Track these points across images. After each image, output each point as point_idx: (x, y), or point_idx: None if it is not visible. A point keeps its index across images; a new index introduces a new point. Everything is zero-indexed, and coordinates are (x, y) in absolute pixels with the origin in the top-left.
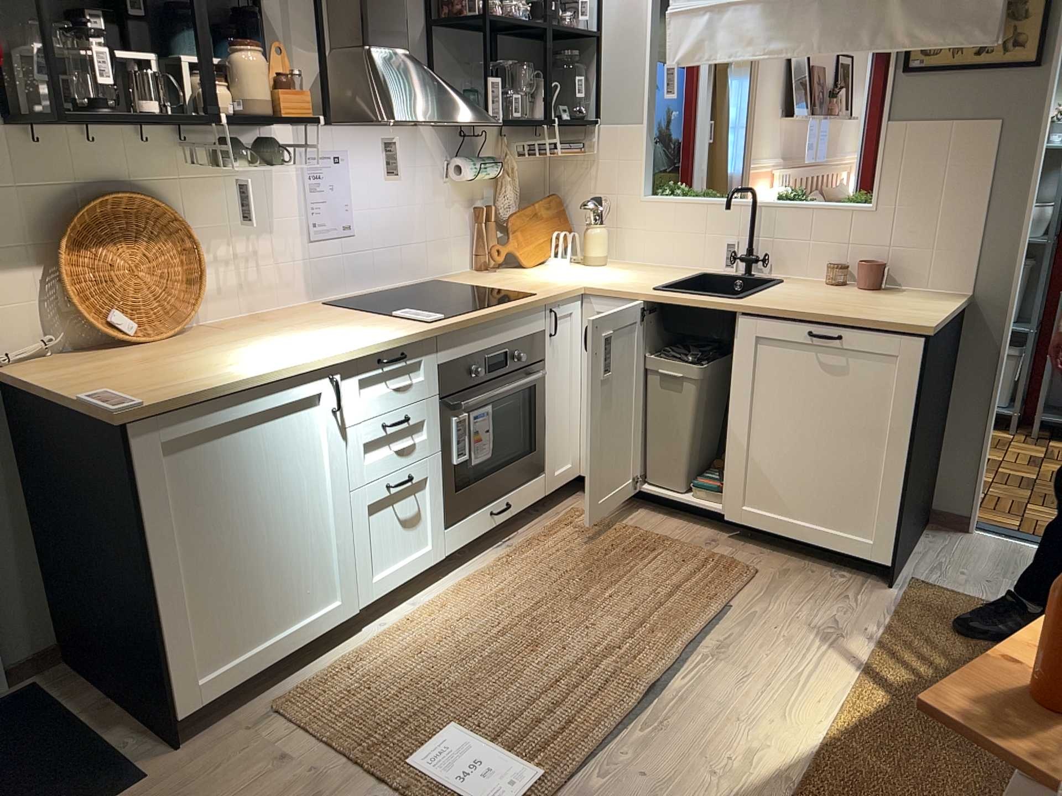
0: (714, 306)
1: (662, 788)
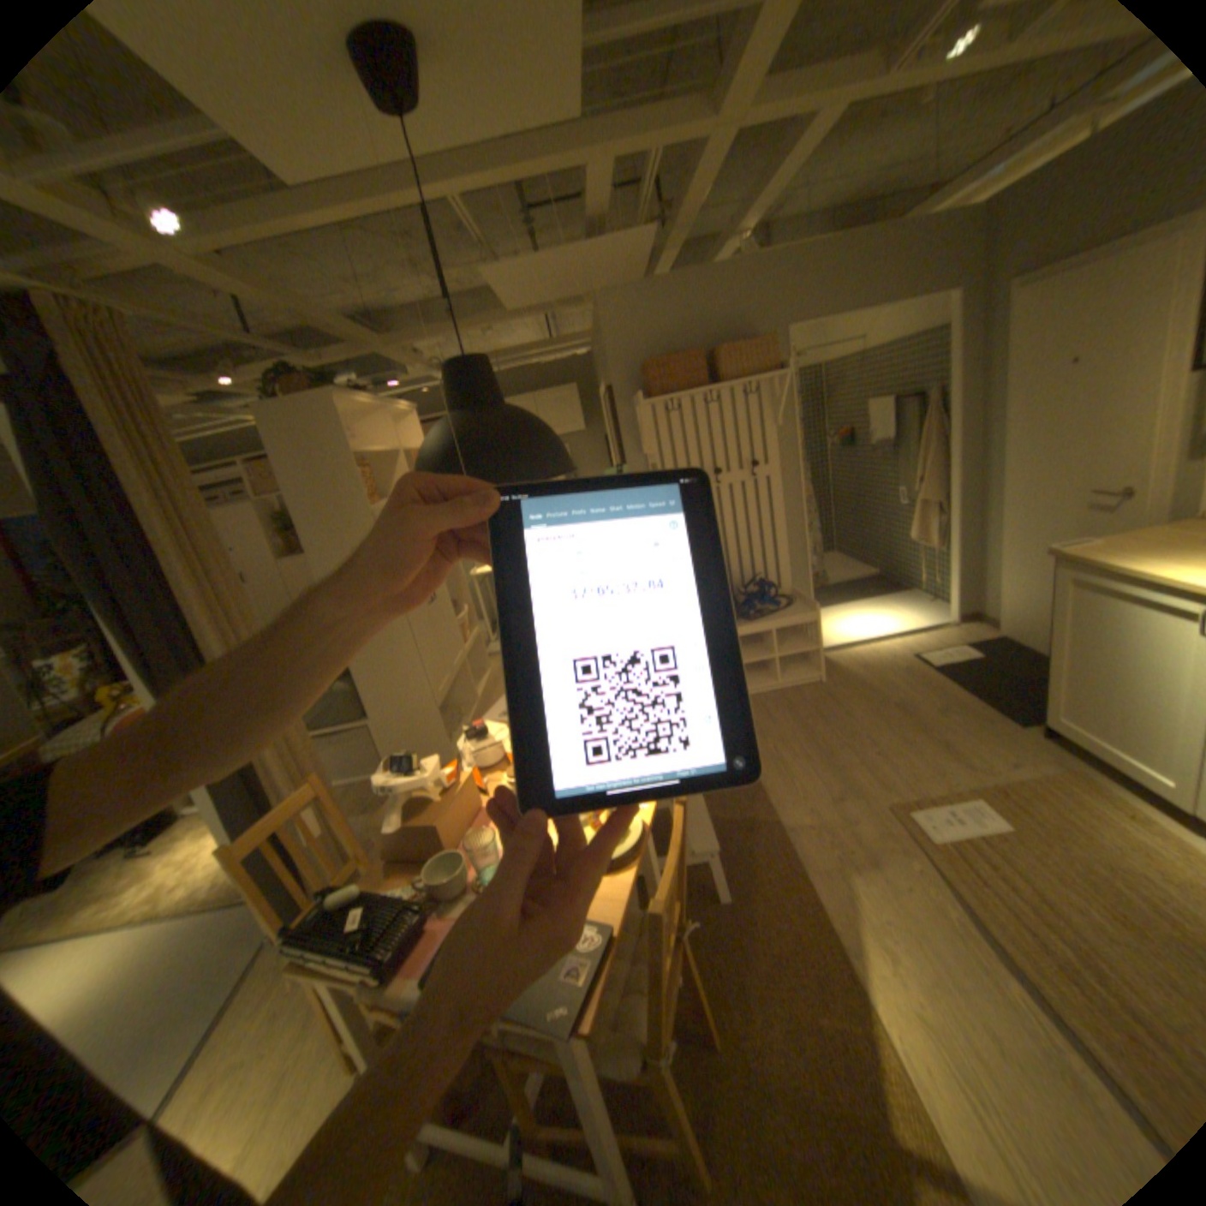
0: None
1: (895, 891)
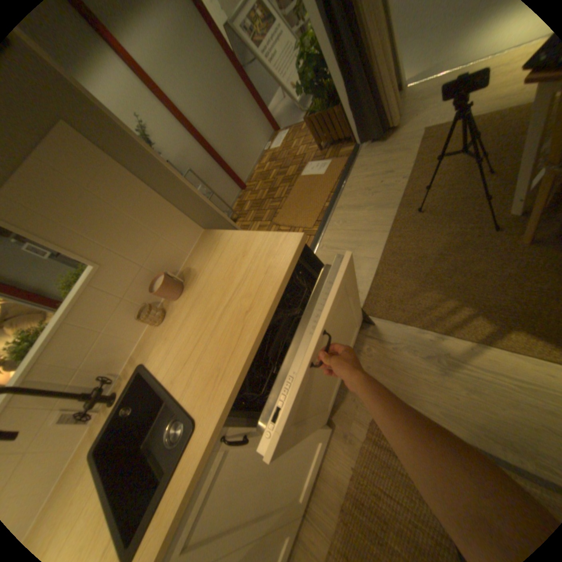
0: (201, 467)
1: None
